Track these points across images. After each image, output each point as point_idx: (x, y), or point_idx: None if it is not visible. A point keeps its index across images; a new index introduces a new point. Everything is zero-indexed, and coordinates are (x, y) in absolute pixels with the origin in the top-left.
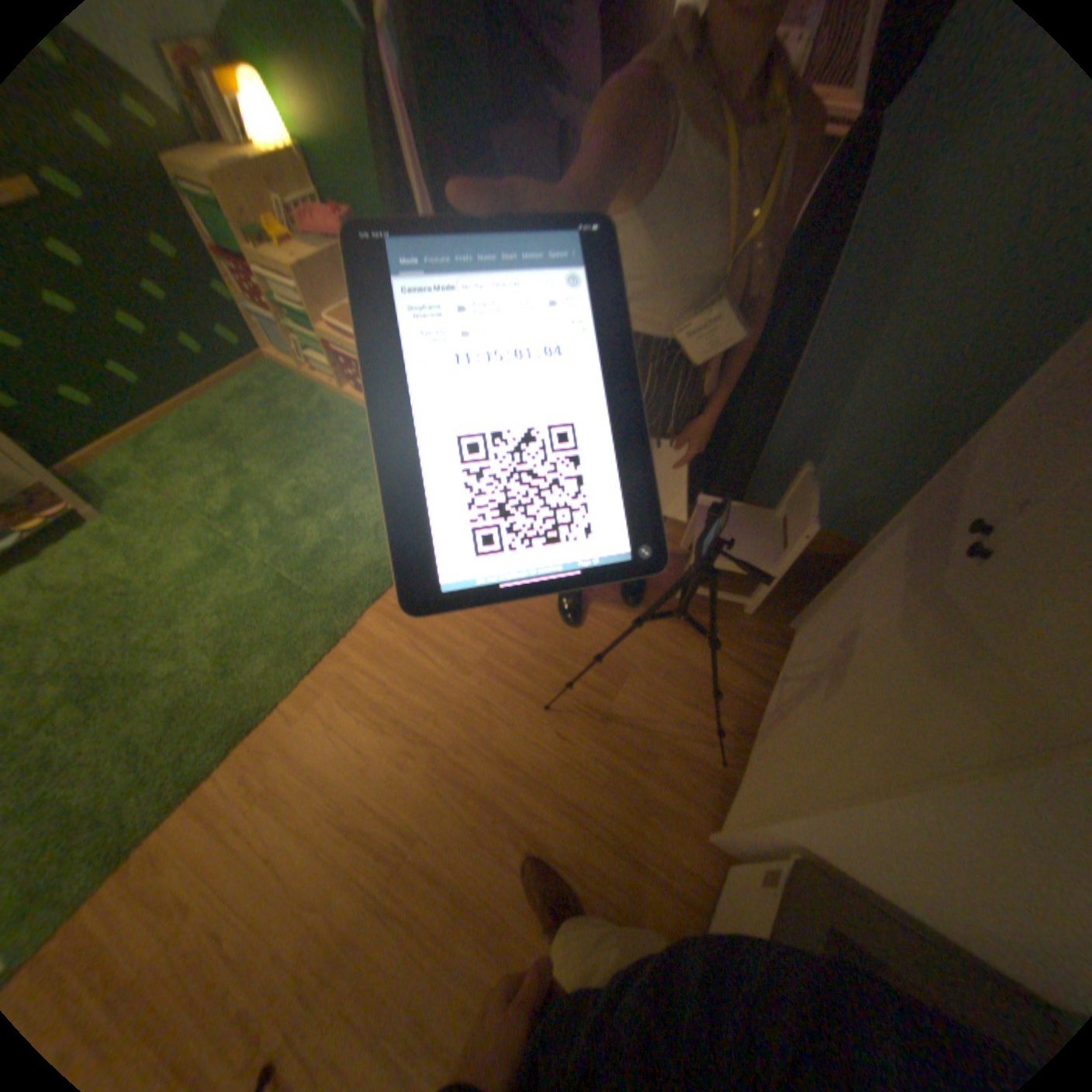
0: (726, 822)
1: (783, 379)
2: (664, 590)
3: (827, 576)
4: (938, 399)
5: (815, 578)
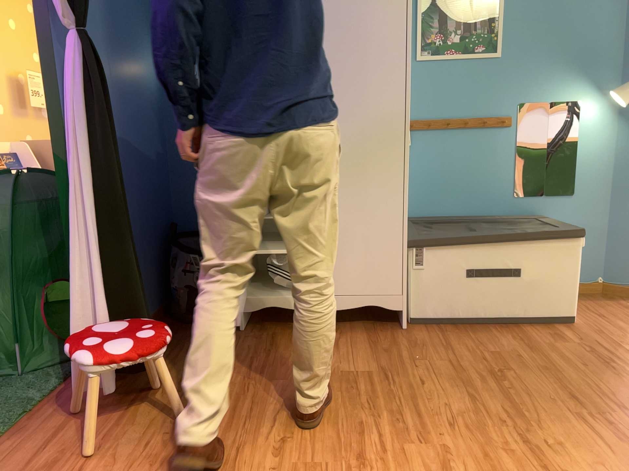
0: (387, 327)
1: (123, 197)
2: (241, 376)
3: (182, 325)
4: (132, 186)
5: (186, 328)
